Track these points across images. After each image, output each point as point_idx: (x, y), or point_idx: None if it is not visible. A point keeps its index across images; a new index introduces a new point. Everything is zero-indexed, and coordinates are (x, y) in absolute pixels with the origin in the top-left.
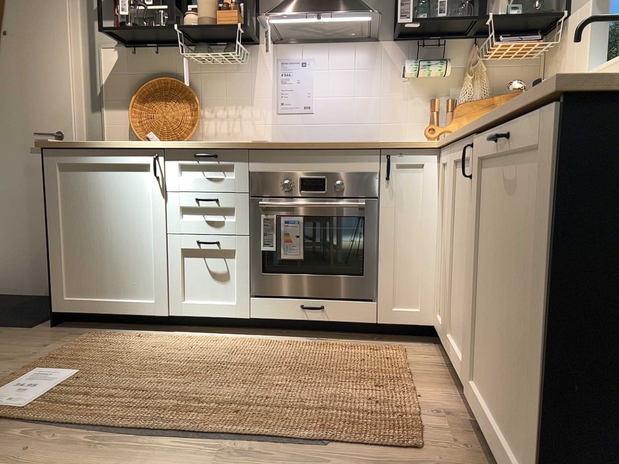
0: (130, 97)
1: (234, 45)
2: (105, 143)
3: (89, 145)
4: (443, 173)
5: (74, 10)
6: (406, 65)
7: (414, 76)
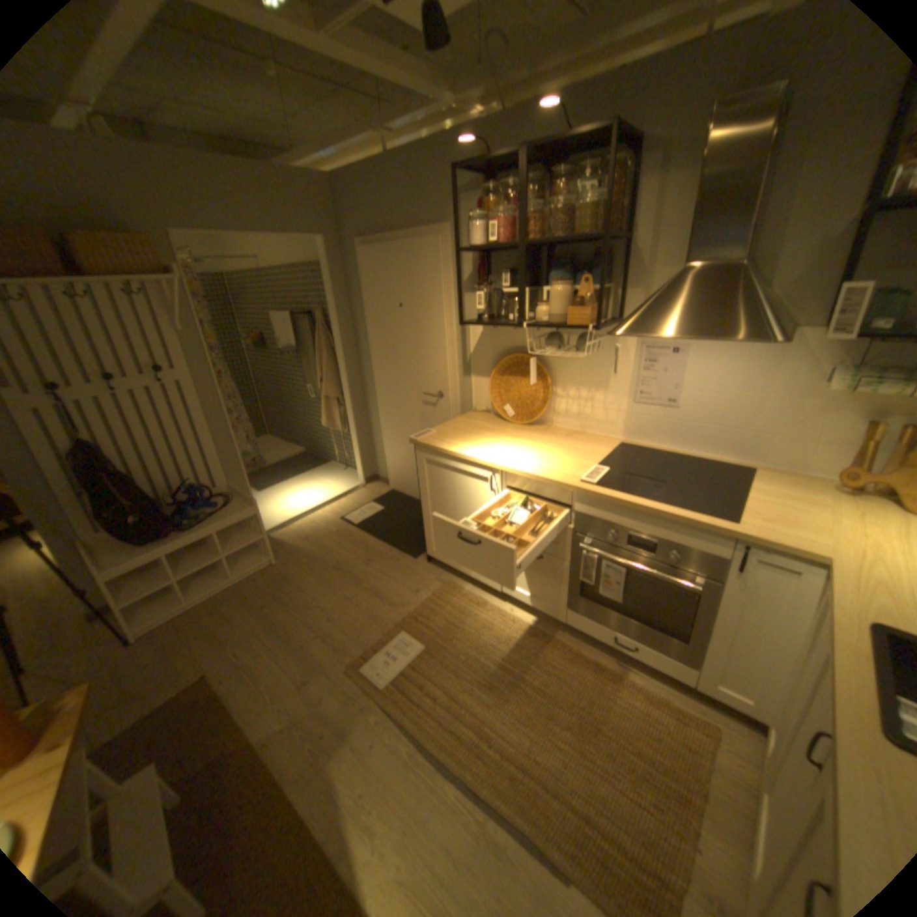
0: (492, 366)
1: (587, 334)
2: (454, 451)
3: (443, 451)
4: (826, 600)
5: (447, 283)
6: (838, 369)
7: (847, 390)
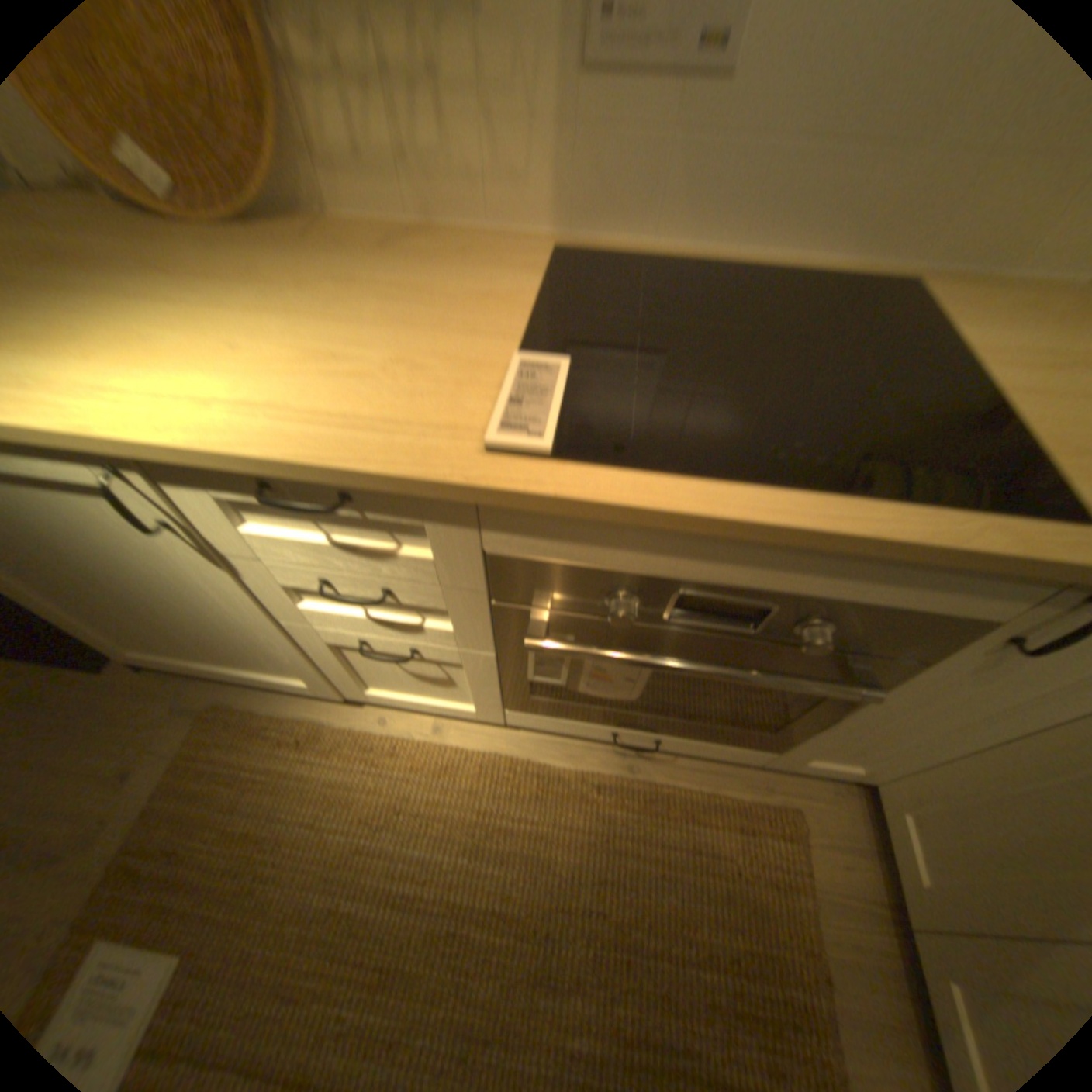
0: None
1: None
2: None
3: None
4: None
5: None
6: None
7: None
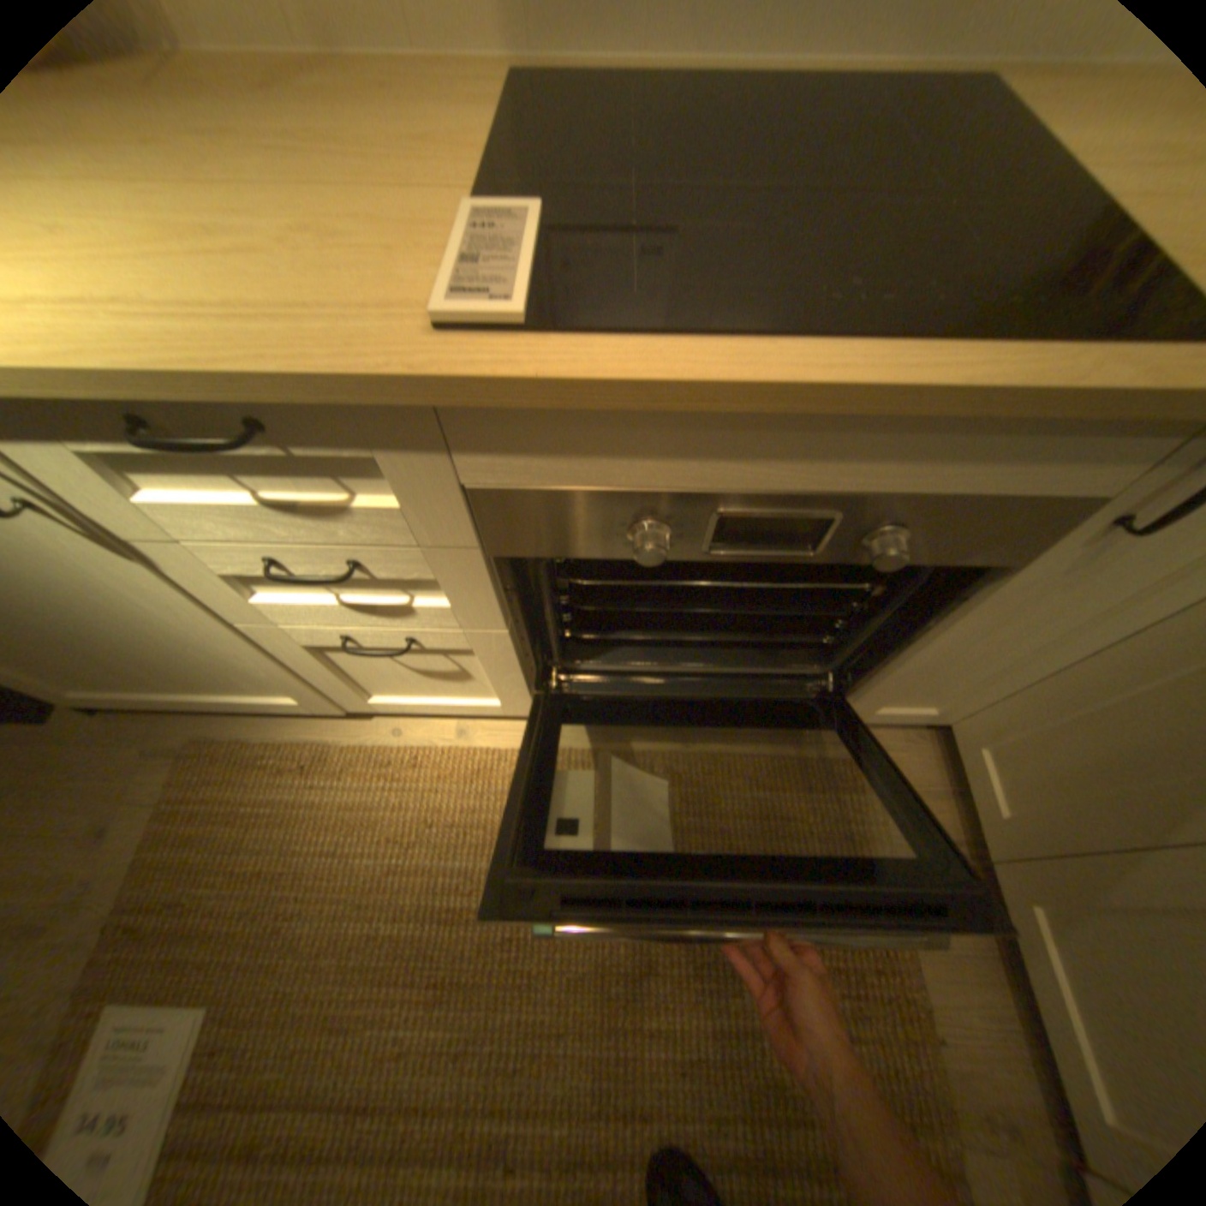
0: None
1: None
2: None
3: None
4: None
5: None
6: None
7: None
